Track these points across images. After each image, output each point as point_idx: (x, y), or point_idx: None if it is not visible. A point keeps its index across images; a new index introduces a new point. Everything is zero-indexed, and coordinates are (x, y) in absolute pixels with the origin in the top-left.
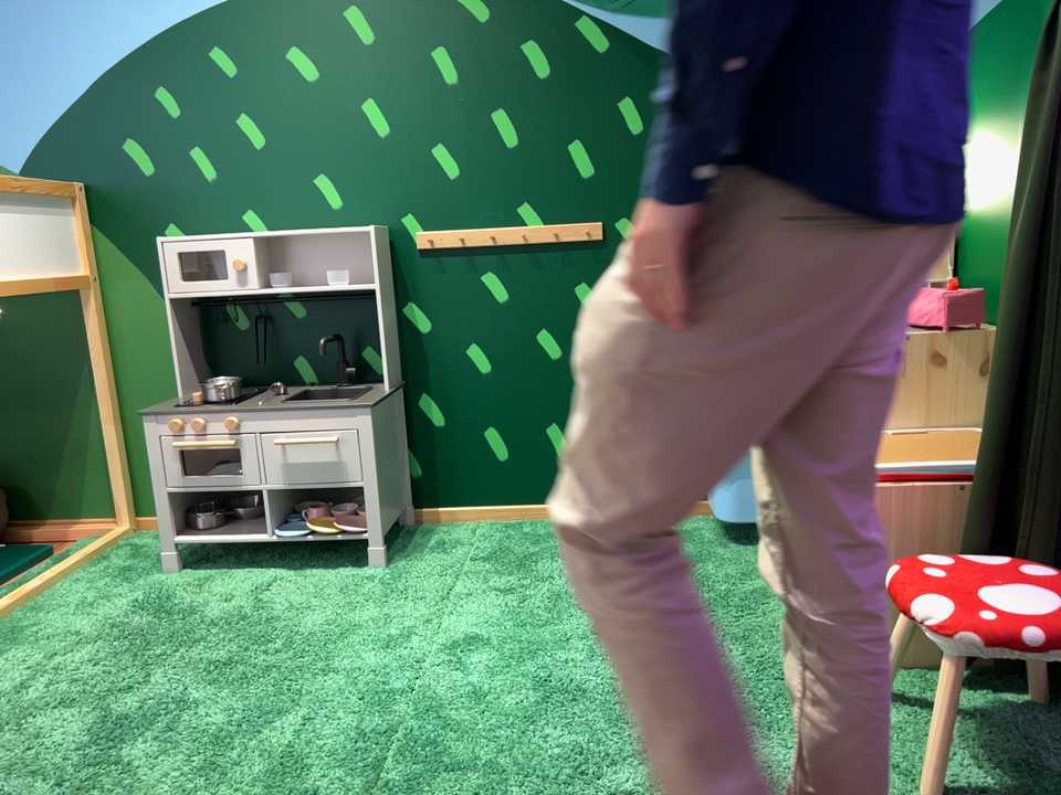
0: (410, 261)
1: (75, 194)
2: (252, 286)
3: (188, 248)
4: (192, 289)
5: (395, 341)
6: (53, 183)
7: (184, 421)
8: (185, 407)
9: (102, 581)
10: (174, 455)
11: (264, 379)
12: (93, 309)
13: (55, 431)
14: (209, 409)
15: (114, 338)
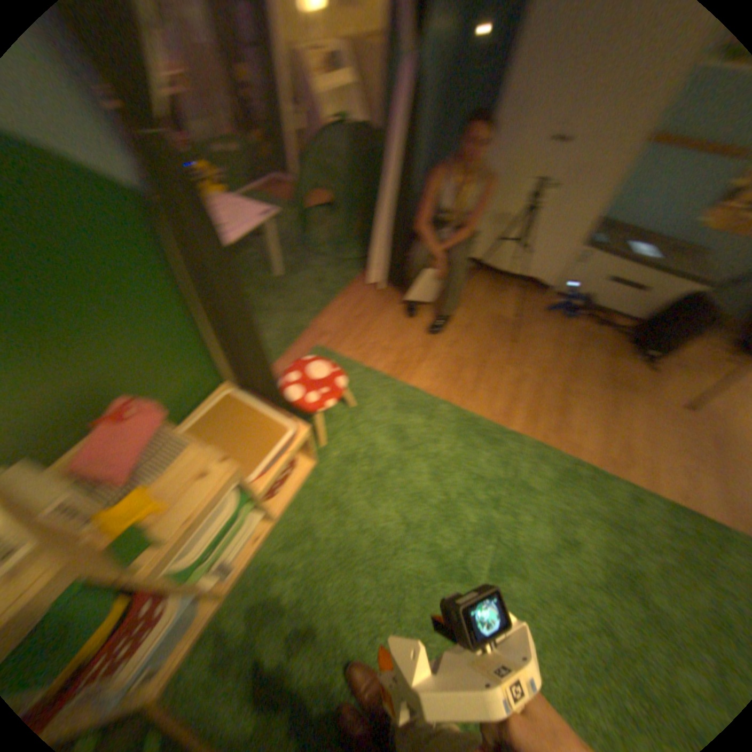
0: None
1: None
2: None
3: None
4: None
5: None
6: None
7: None
8: None
9: None
10: None
11: None
12: None
13: None
14: None
15: None
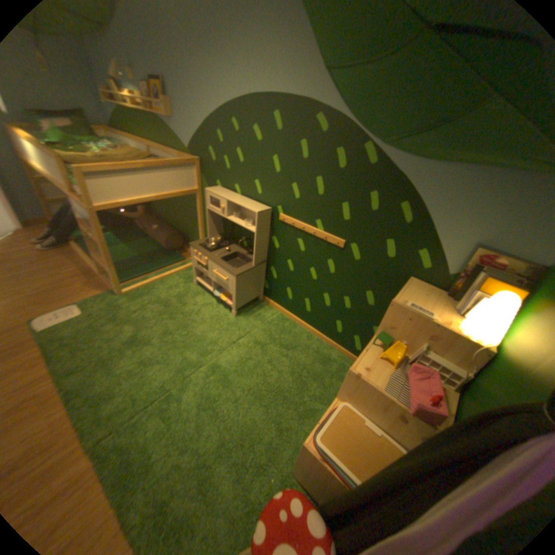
0: (277, 224)
1: (195, 163)
2: (225, 216)
3: (212, 196)
4: (212, 209)
5: (268, 247)
6: (193, 156)
7: (197, 252)
8: (202, 246)
9: (181, 279)
10: (195, 259)
11: (235, 240)
12: (198, 200)
13: (193, 227)
14: (203, 252)
15: (205, 209)
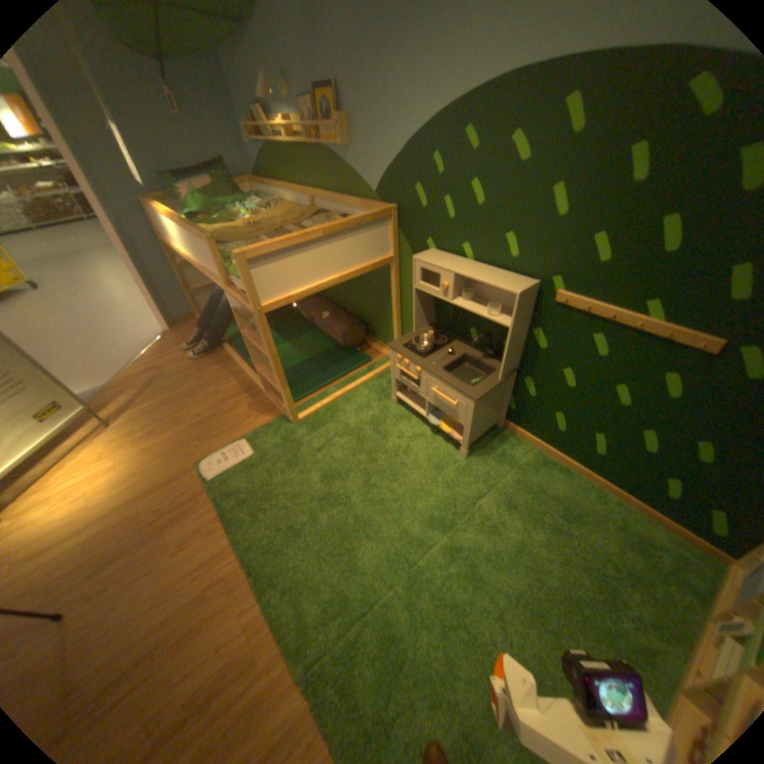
0: (547, 307)
1: (390, 215)
2: (448, 299)
3: (424, 268)
4: (423, 289)
5: (522, 346)
6: (385, 203)
7: (401, 358)
8: (406, 347)
9: (372, 394)
10: (397, 368)
11: (455, 332)
12: (393, 272)
13: (380, 312)
14: (412, 358)
15: (401, 285)
